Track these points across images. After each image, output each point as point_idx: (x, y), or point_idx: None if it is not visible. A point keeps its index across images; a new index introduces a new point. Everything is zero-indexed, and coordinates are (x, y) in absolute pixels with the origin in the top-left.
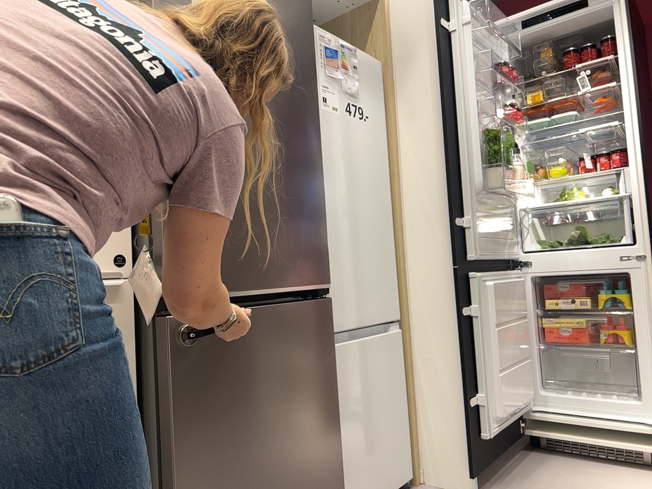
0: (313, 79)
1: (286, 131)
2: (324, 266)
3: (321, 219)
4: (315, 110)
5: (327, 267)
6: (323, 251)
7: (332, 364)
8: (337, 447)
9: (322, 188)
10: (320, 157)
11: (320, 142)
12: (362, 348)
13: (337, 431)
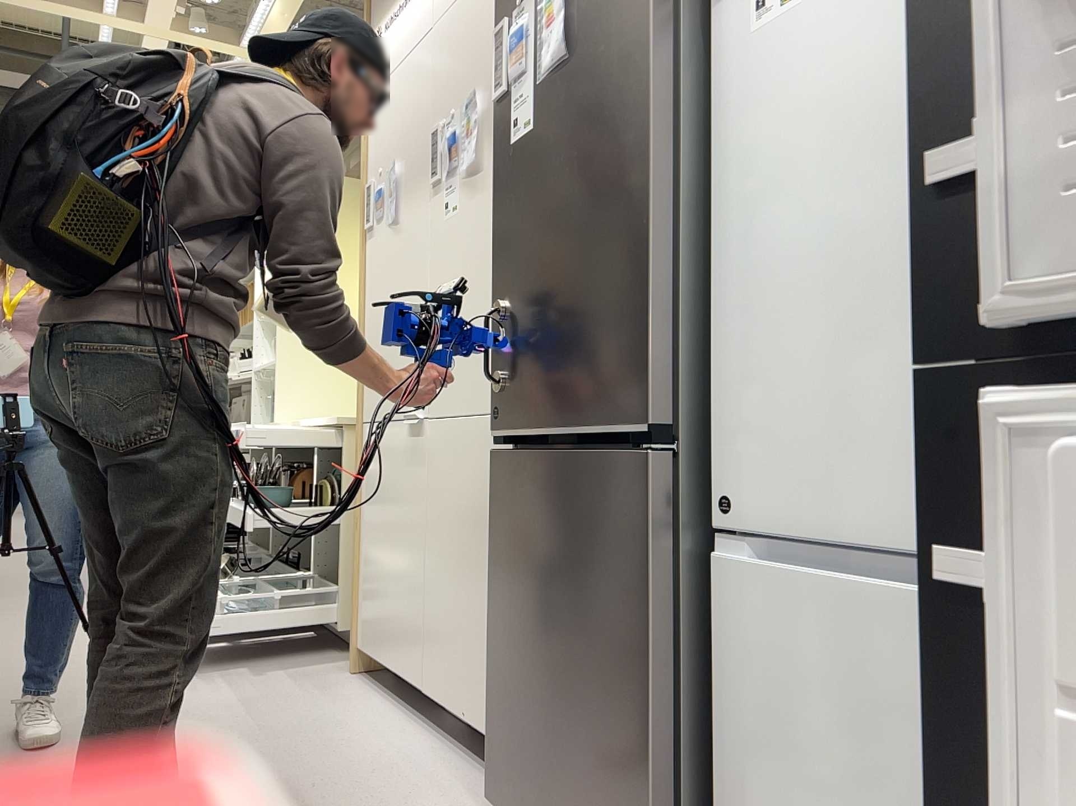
0: (645, 38)
1: (591, 177)
2: (642, 393)
3: (643, 303)
4: (644, 96)
5: (648, 394)
6: (642, 363)
7: (648, 580)
8: (650, 738)
9: (649, 242)
10: (649, 182)
11: (650, 153)
12: (840, 603)
13: (649, 707)
